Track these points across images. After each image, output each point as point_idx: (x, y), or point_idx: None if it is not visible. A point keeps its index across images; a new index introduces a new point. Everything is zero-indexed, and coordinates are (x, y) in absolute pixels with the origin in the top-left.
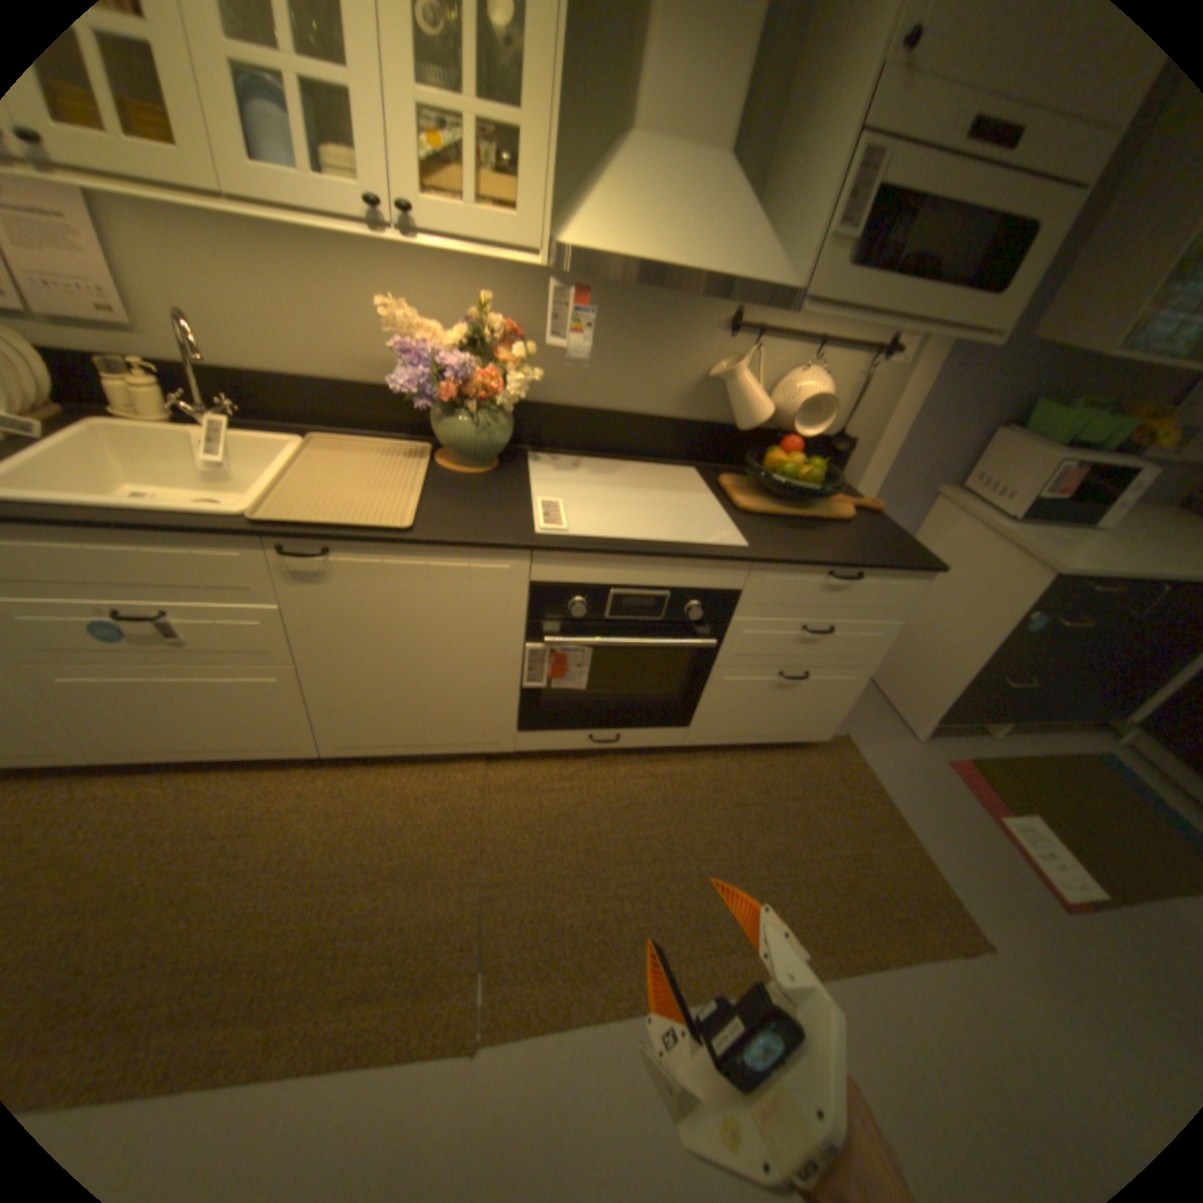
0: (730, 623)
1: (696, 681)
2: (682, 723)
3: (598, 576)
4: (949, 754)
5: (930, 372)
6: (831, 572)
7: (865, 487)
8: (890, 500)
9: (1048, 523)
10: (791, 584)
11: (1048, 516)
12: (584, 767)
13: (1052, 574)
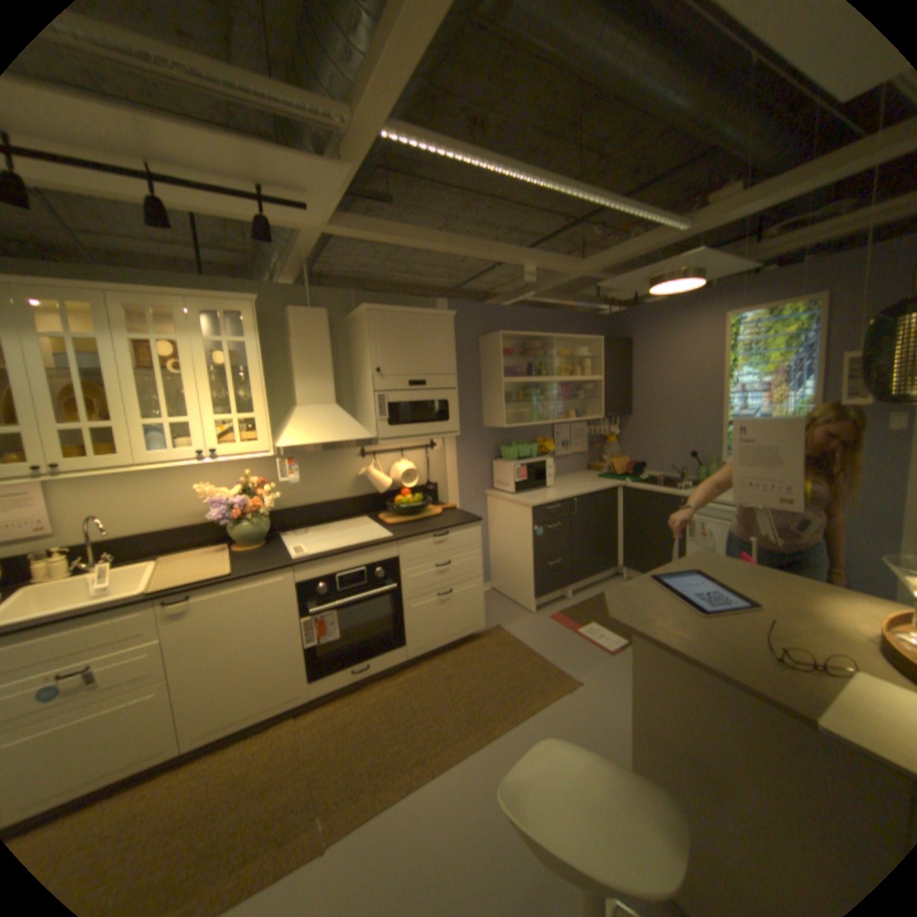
0: (401, 575)
1: (397, 614)
2: (401, 644)
3: (328, 570)
4: (548, 614)
5: (452, 450)
6: (434, 536)
7: (452, 502)
8: (466, 504)
9: (528, 492)
10: (420, 546)
11: (524, 489)
12: (355, 697)
13: (530, 509)
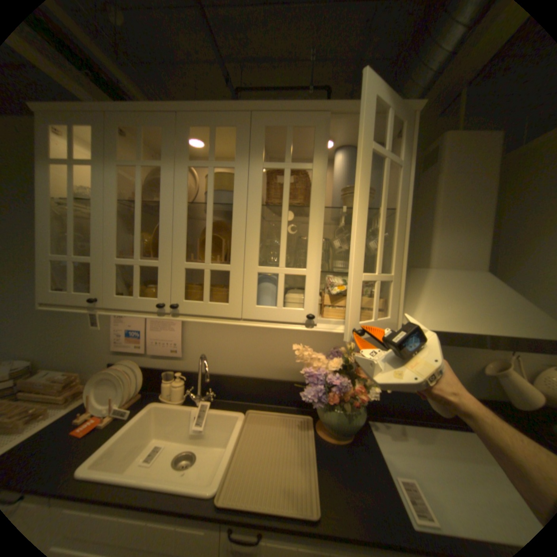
0: None
1: None
2: None
3: None
4: None
5: None
6: None
7: None
8: None
9: None
10: None
11: None
12: None
13: None
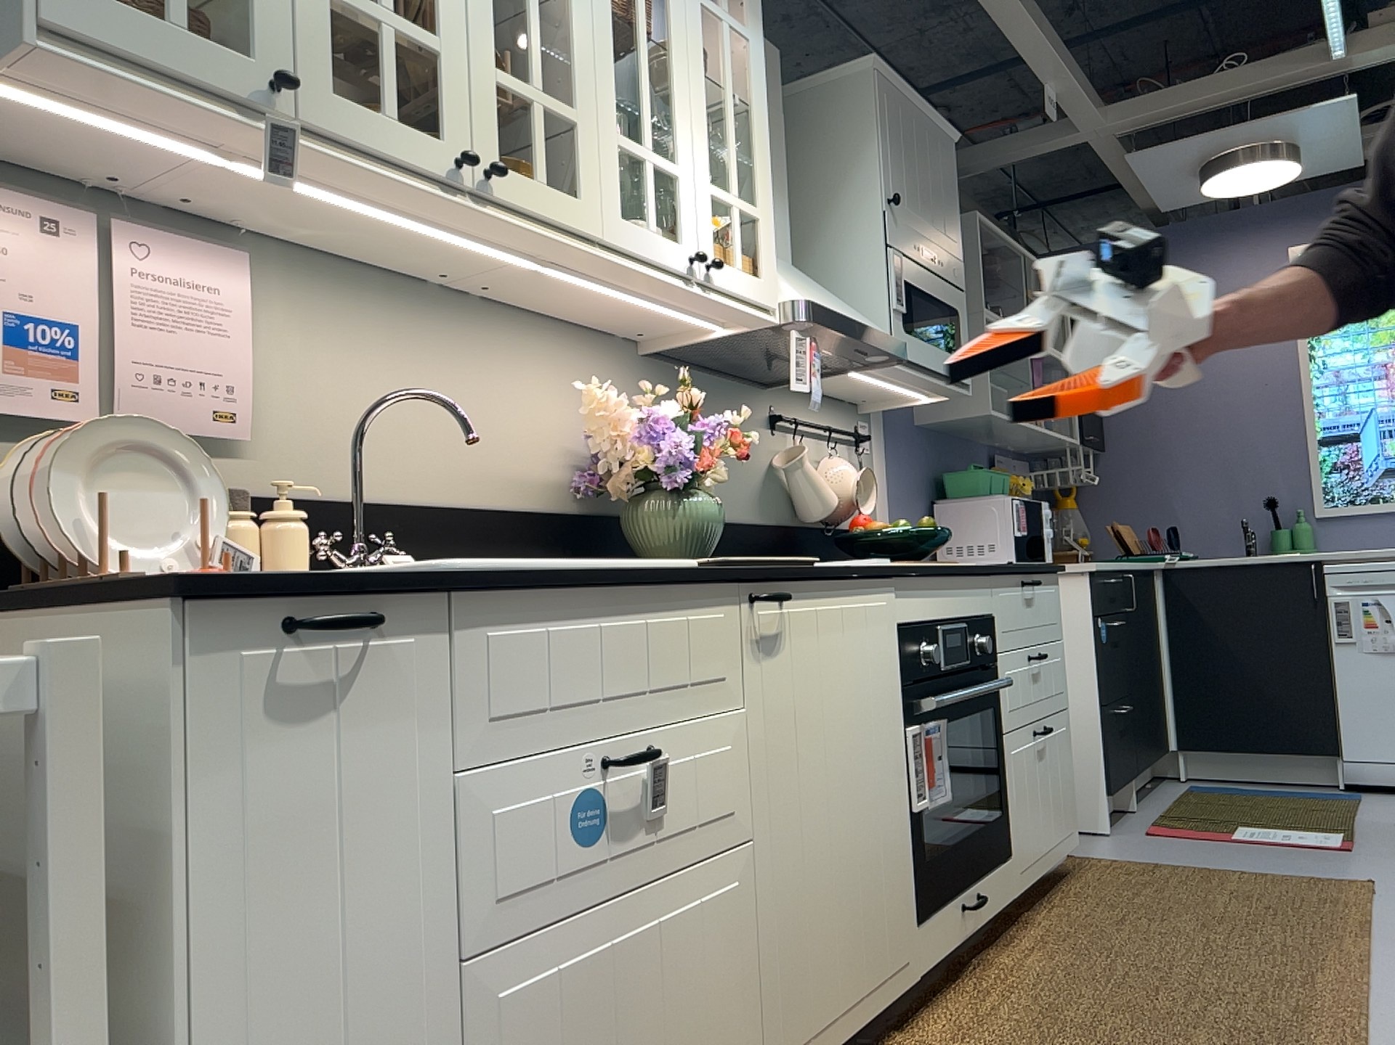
0: (998, 662)
1: (999, 765)
2: (1008, 847)
3: (930, 608)
4: (1134, 830)
5: (885, 460)
6: (1024, 582)
7: None
8: None
9: None
10: (1013, 600)
11: (1026, 556)
12: (974, 980)
13: (1085, 579)
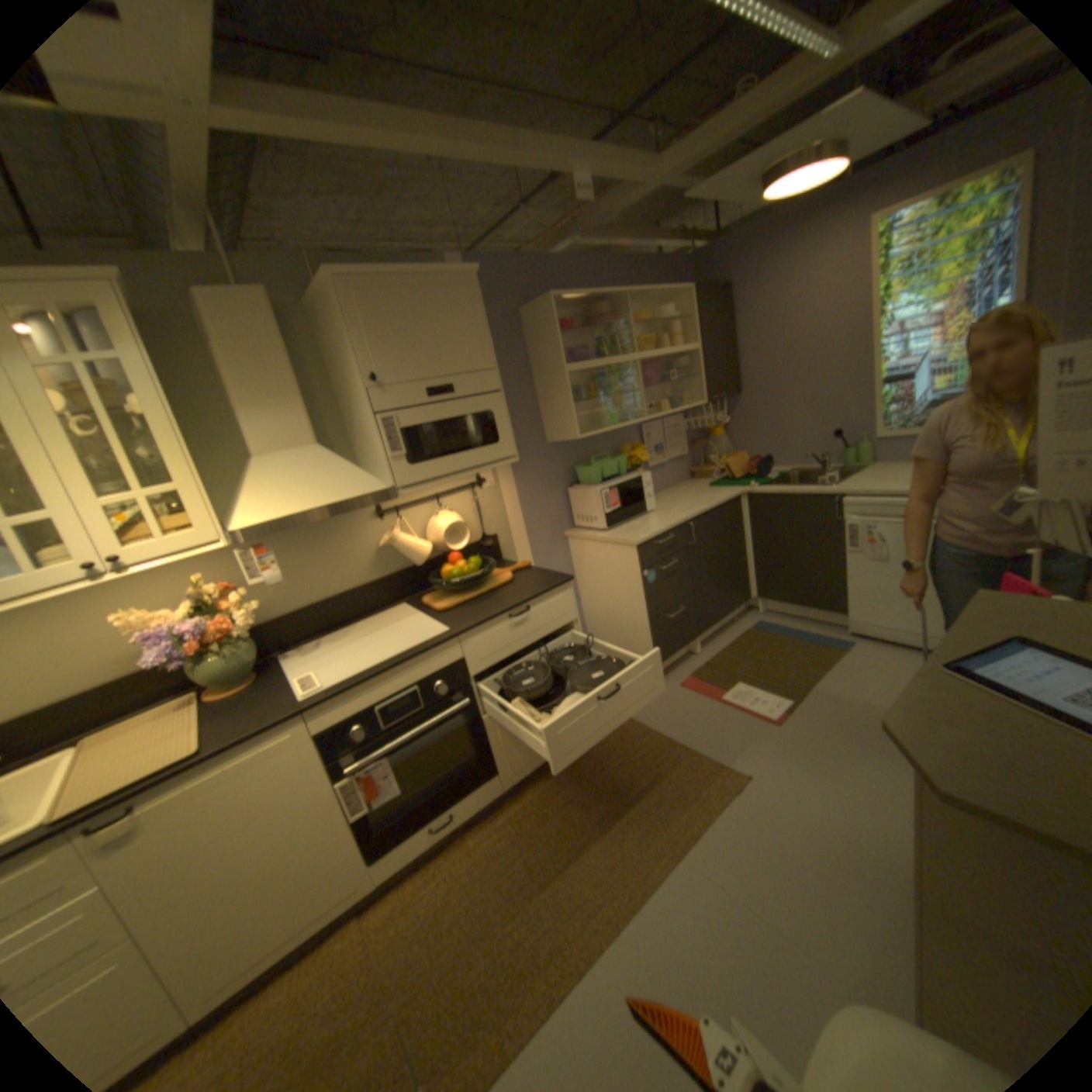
0: (472, 682)
1: (478, 737)
2: (491, 774)
3: (360, 704)
4: (677, 681)
5: (509, 484)
6: (509, 616)
7: (521, 557)
8: (542, 556)
9: (624, 523)
10: (492, 636)
11: (619, 520)
12: (440, 862)
13: (633, 549)
